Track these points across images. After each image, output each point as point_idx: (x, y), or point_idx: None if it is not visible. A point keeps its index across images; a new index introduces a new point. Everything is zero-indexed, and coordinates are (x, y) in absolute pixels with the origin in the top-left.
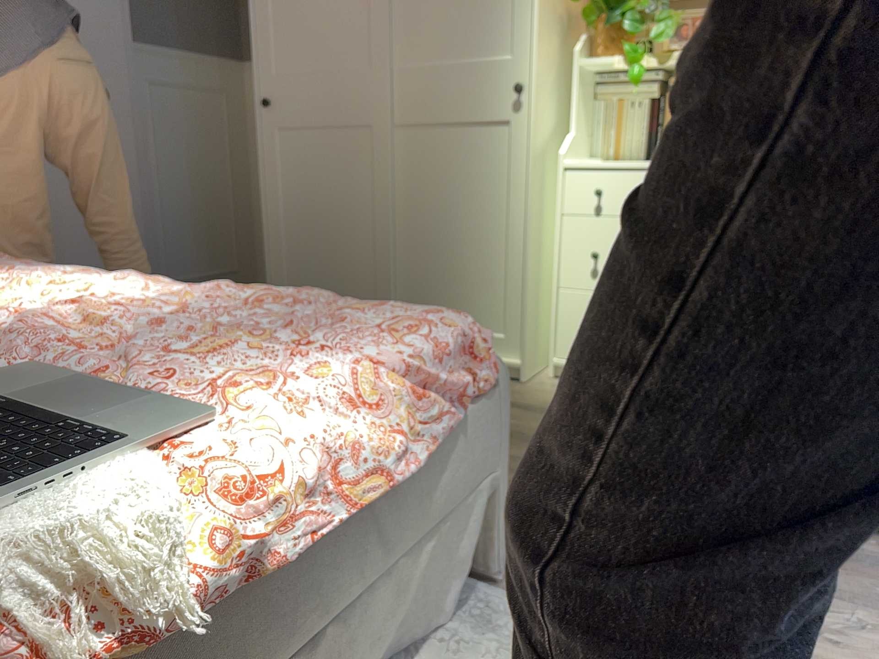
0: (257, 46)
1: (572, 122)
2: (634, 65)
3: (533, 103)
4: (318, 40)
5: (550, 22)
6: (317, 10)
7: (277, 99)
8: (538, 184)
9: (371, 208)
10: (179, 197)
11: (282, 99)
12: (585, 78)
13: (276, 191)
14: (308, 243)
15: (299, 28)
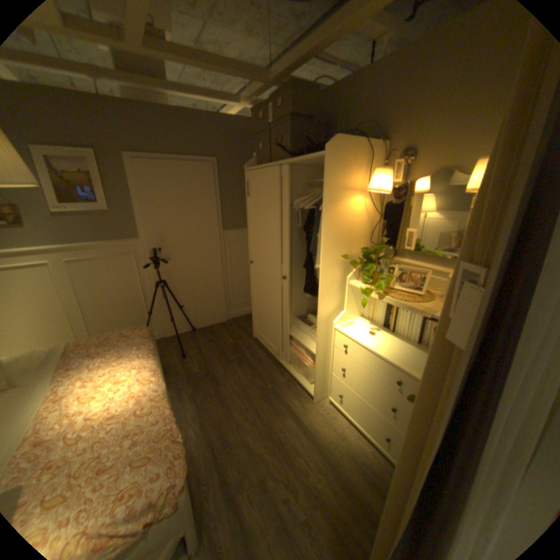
0: (249, 242)
1: (345, 306)
2: (367, 295)
3: (319, 303)
4: (263, 247)
5: (333, 267)
6: (263, 236)
7: (254, 262)
8: (324, 331)
9: (275, 311)
10: (238, 277)
11: (255, 262)
12: (356, 286)
13: (254, 291)
14: (261, 312)
15: (259, 240)
